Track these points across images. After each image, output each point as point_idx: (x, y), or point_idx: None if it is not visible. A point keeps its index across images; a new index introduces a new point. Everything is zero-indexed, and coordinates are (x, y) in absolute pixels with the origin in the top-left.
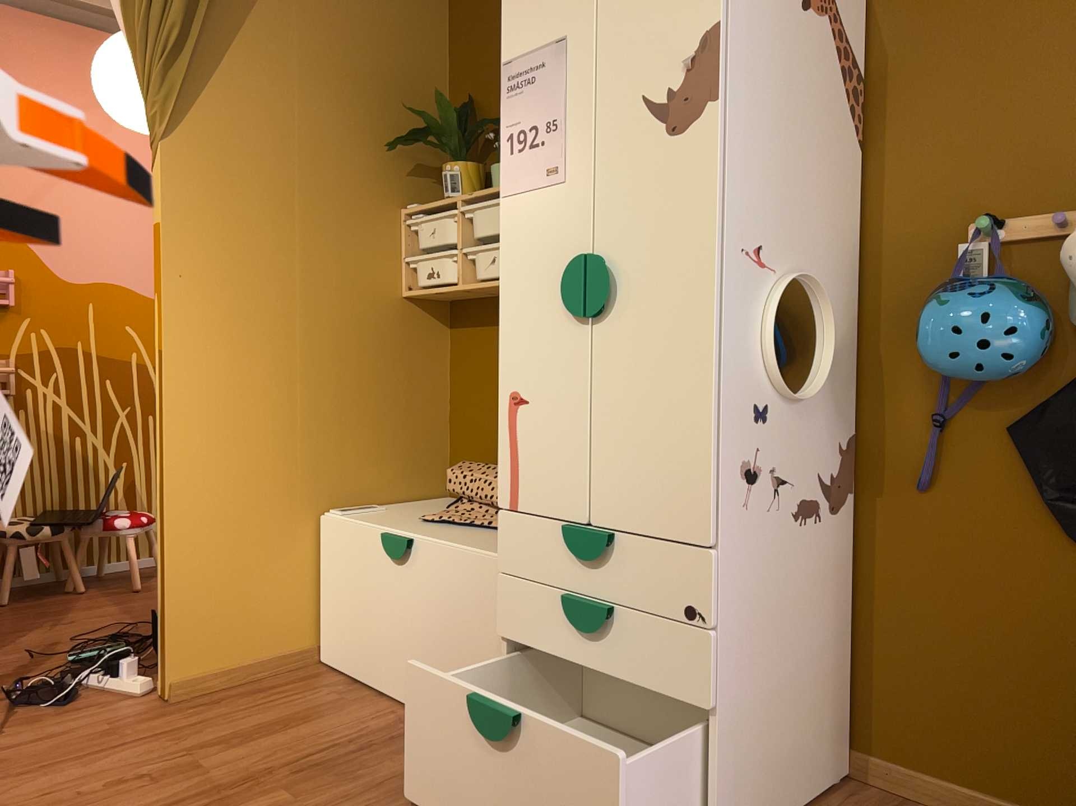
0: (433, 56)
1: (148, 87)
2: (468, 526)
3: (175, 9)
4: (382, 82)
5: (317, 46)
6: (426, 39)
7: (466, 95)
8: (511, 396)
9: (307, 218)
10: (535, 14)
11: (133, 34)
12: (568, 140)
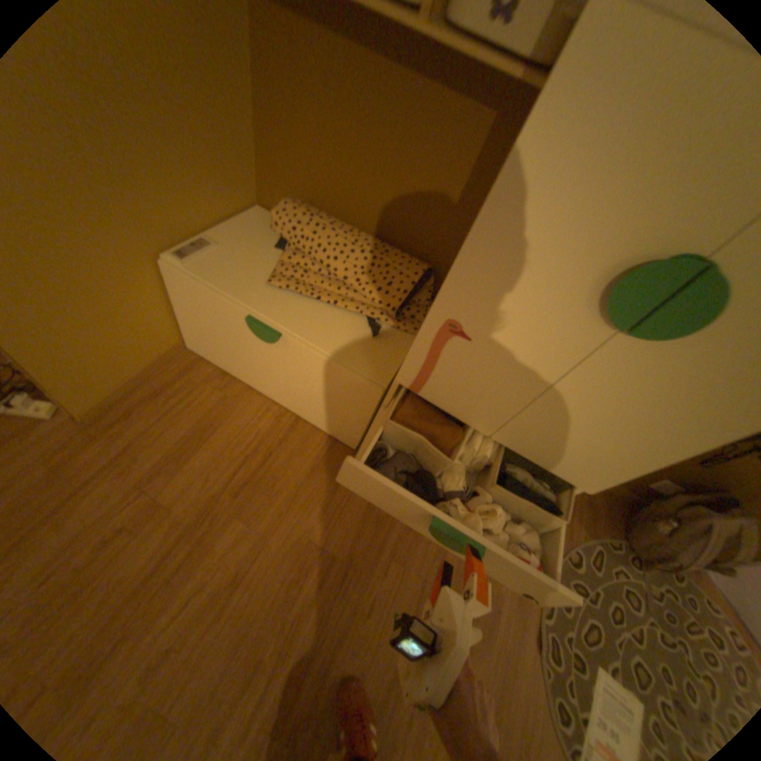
0: None
1: None
2: (316, 299)
3: None
4: None
5: None
6: None
7: None
8: (450, 323)
9: None
10: None
11: None
12: None
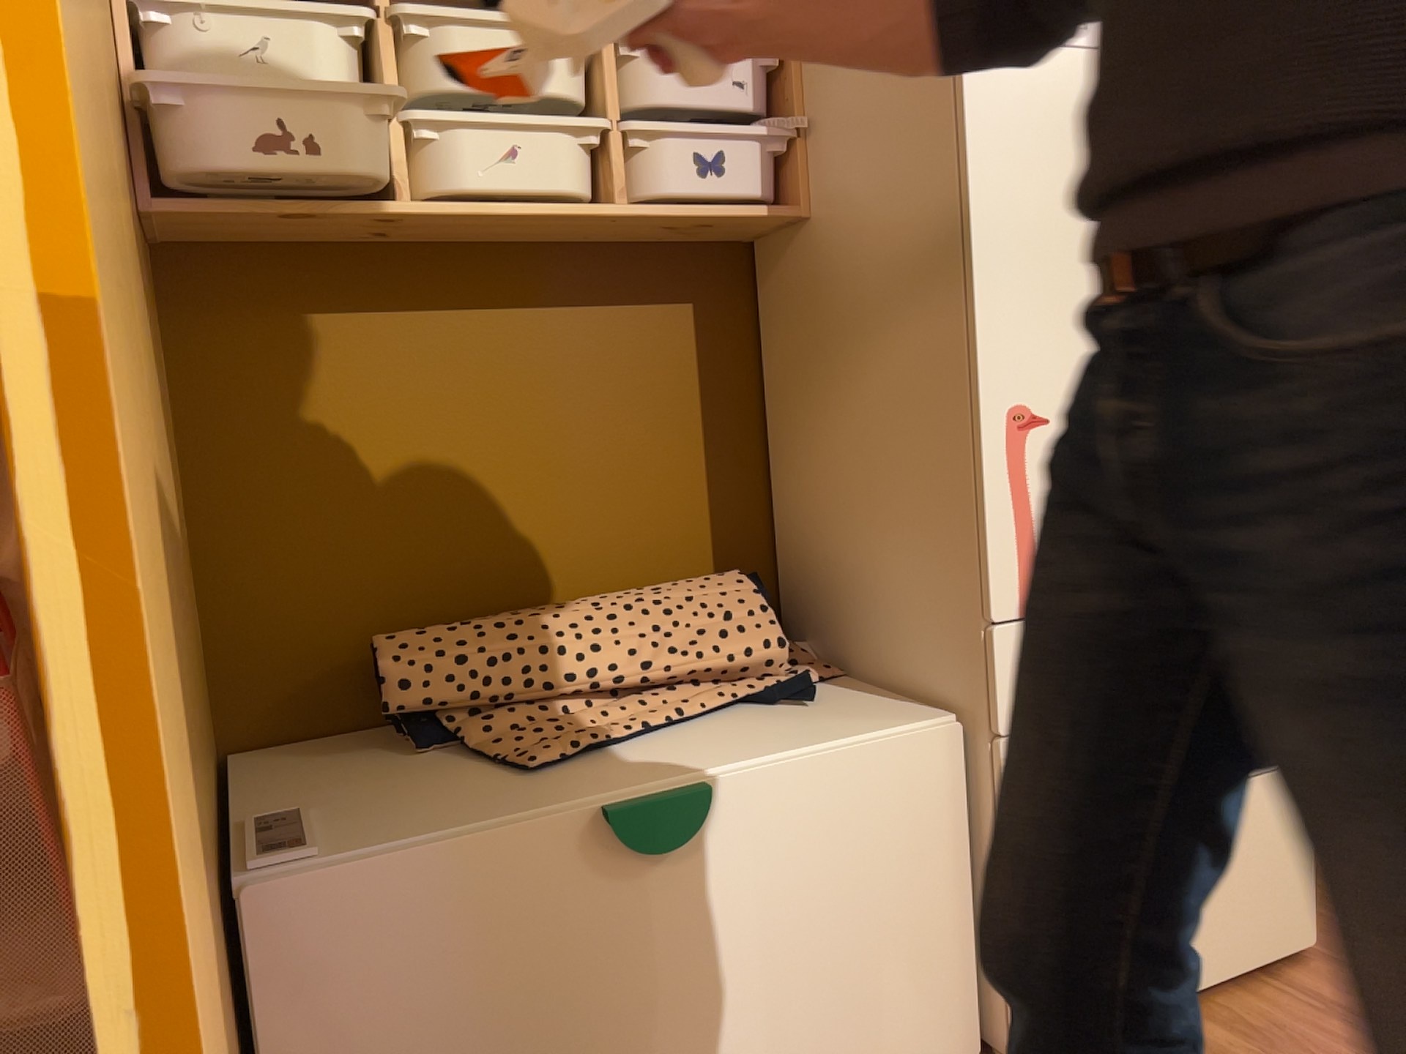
0: None
1: None
2: (644, 734)
3: None
4: None
5: None
6: None
7: None
8: (1013, 416)
9: None
10: None
11: None
12: None
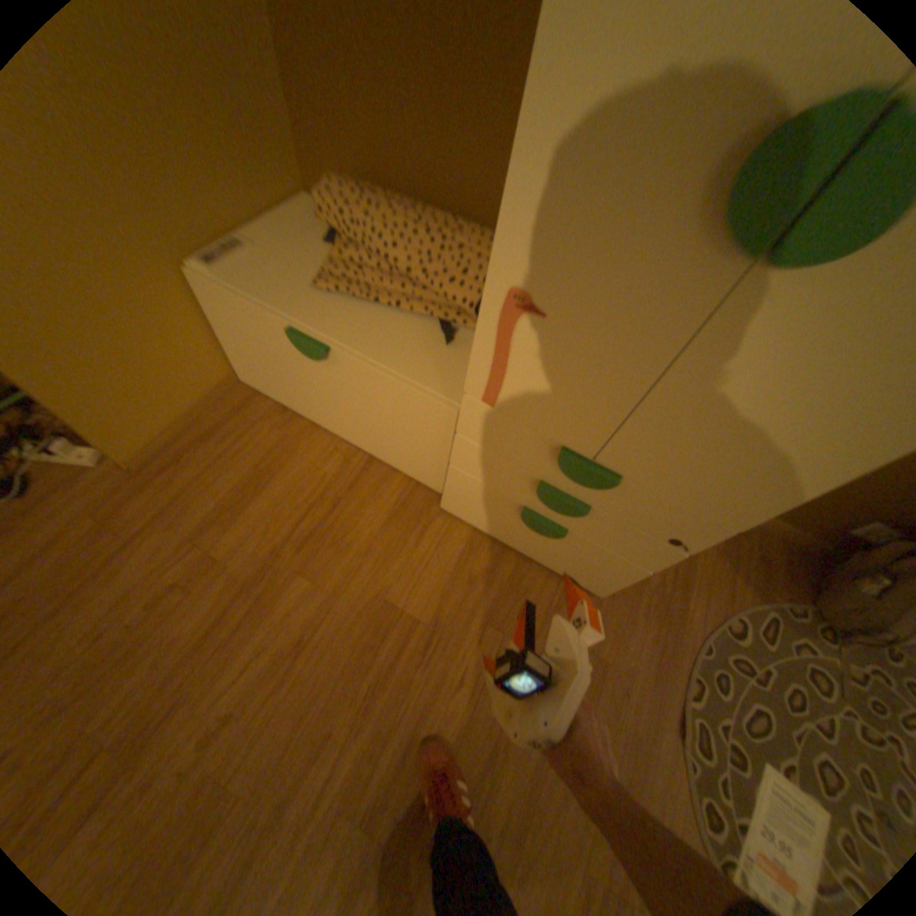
0: None
1: None
2: (374, 304)
3: None
4: None
5: None
6: None
7: None
8: (513, 295)
9: None
10: None
11: None
12: None
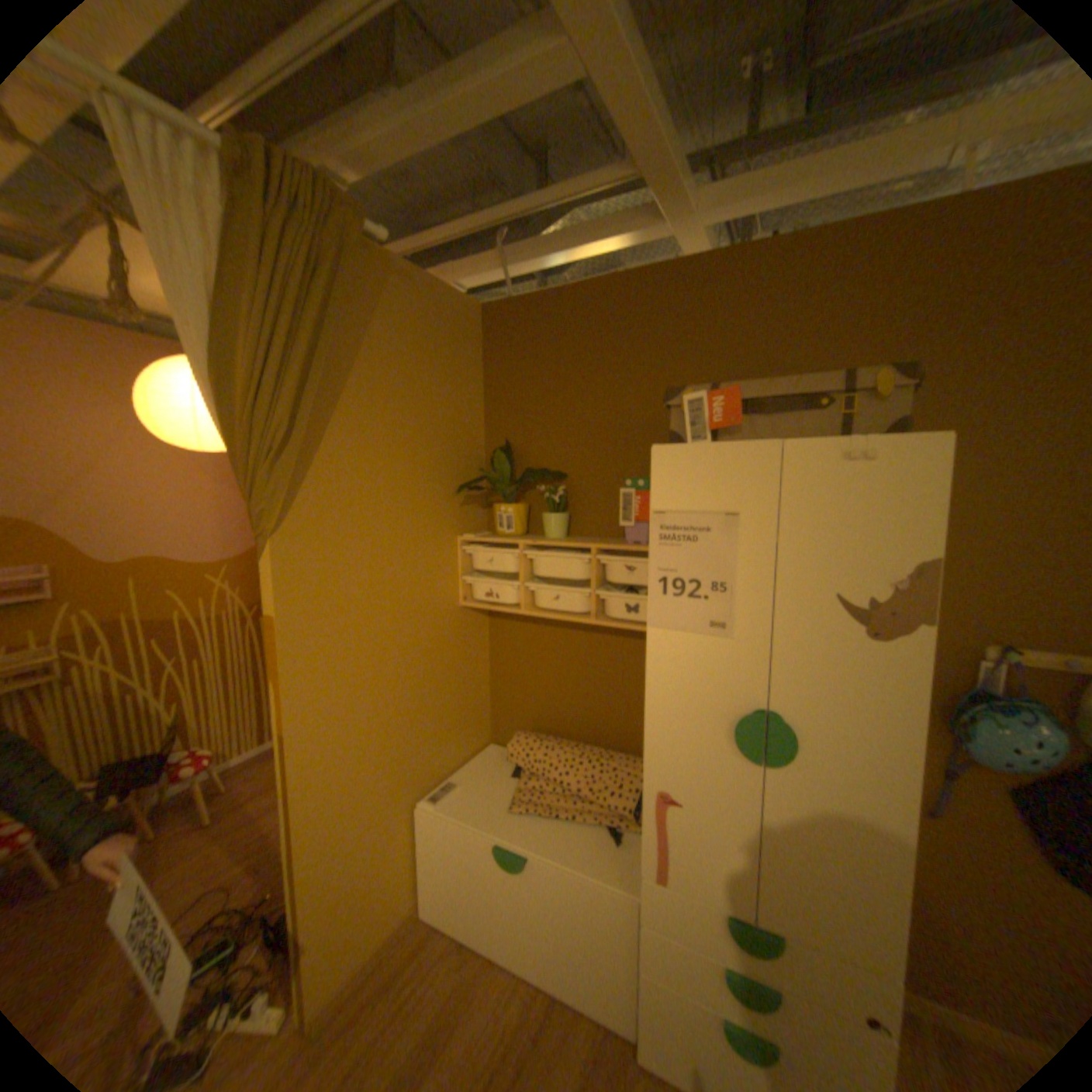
0: (474, 402)
1: (248, 481)
2: (555, 819)
3: (278, 405)
4: (441, 432)
5: (394, 411)
6: (469, 389)
7: (502, 436)
8: (660, 796)
9: (394, 567)
10: (696, 477)
11: (224, 424)
12: (739, 604)
